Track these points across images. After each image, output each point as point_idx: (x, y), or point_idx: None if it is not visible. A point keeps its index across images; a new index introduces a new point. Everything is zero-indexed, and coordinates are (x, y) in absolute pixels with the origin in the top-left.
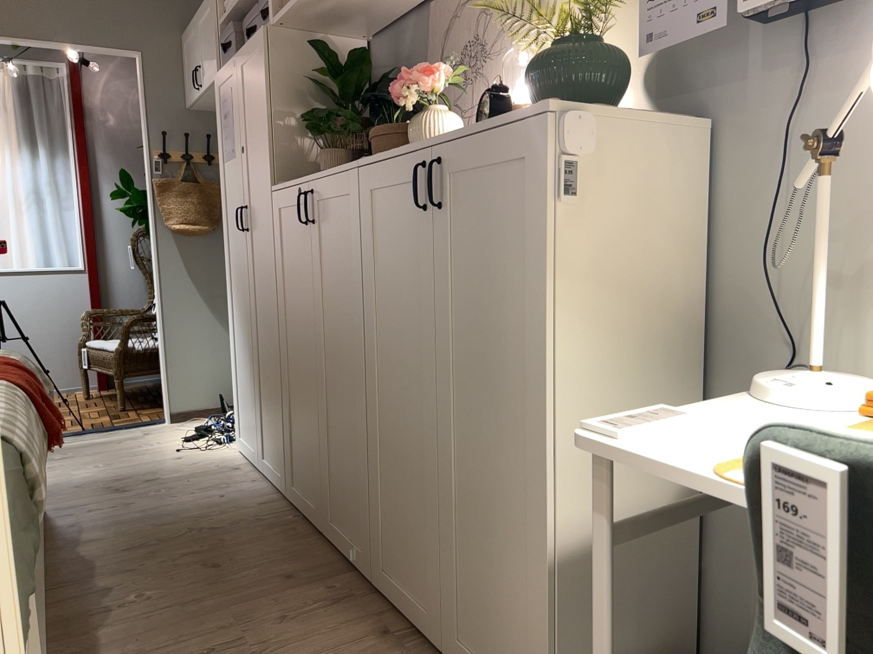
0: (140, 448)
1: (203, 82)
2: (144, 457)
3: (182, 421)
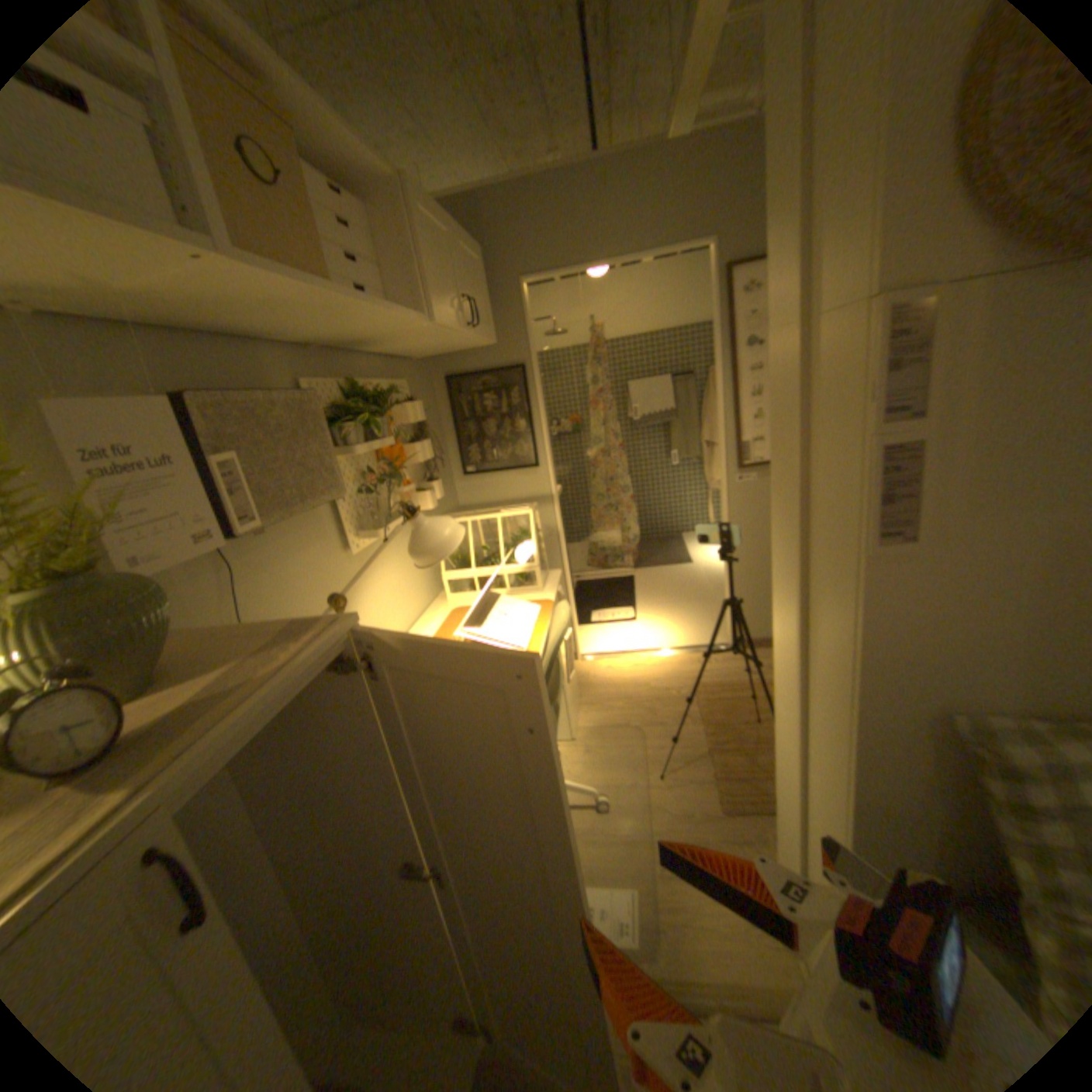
0: None
1: None
2: None
3: None
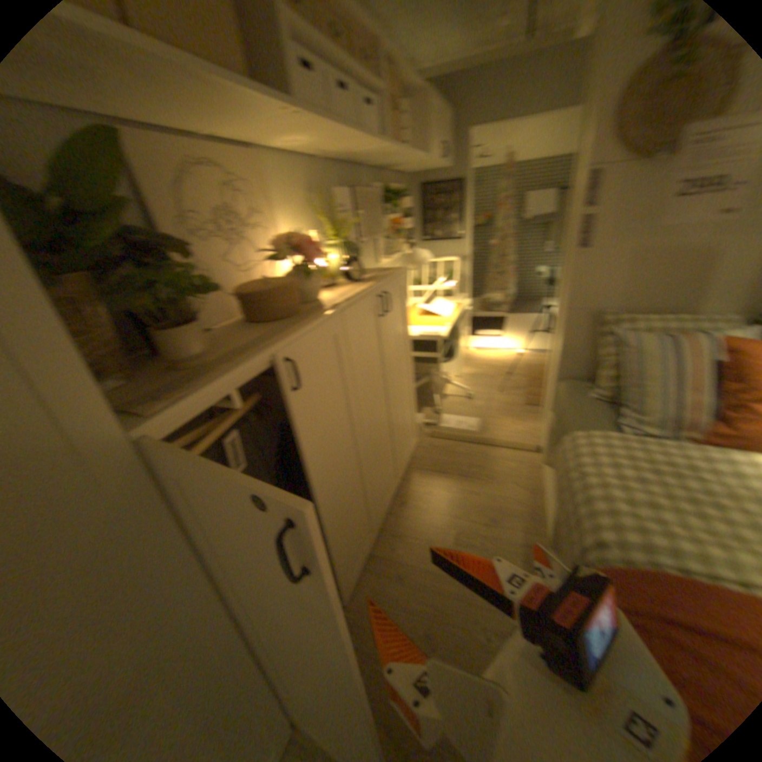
0: None
1: None
2: None
3: None
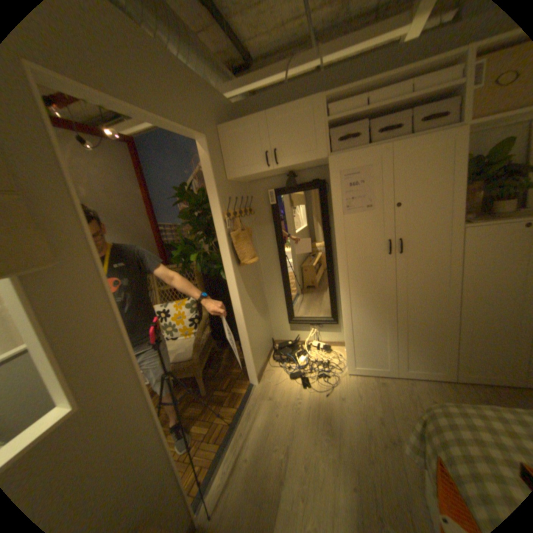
0: (301, 410)
1: (286, 162)
2: (324, 413)
3: (262, 379)
